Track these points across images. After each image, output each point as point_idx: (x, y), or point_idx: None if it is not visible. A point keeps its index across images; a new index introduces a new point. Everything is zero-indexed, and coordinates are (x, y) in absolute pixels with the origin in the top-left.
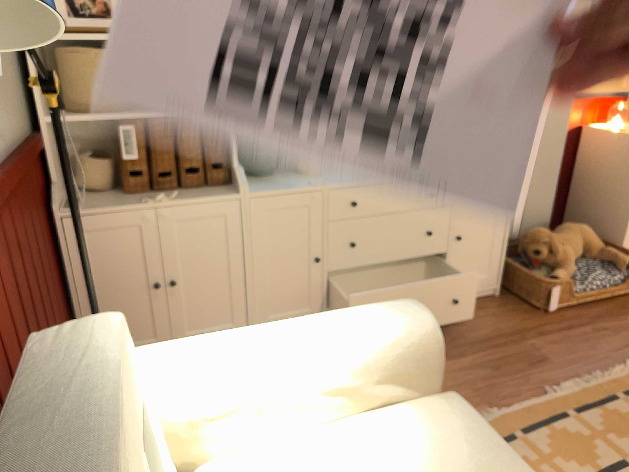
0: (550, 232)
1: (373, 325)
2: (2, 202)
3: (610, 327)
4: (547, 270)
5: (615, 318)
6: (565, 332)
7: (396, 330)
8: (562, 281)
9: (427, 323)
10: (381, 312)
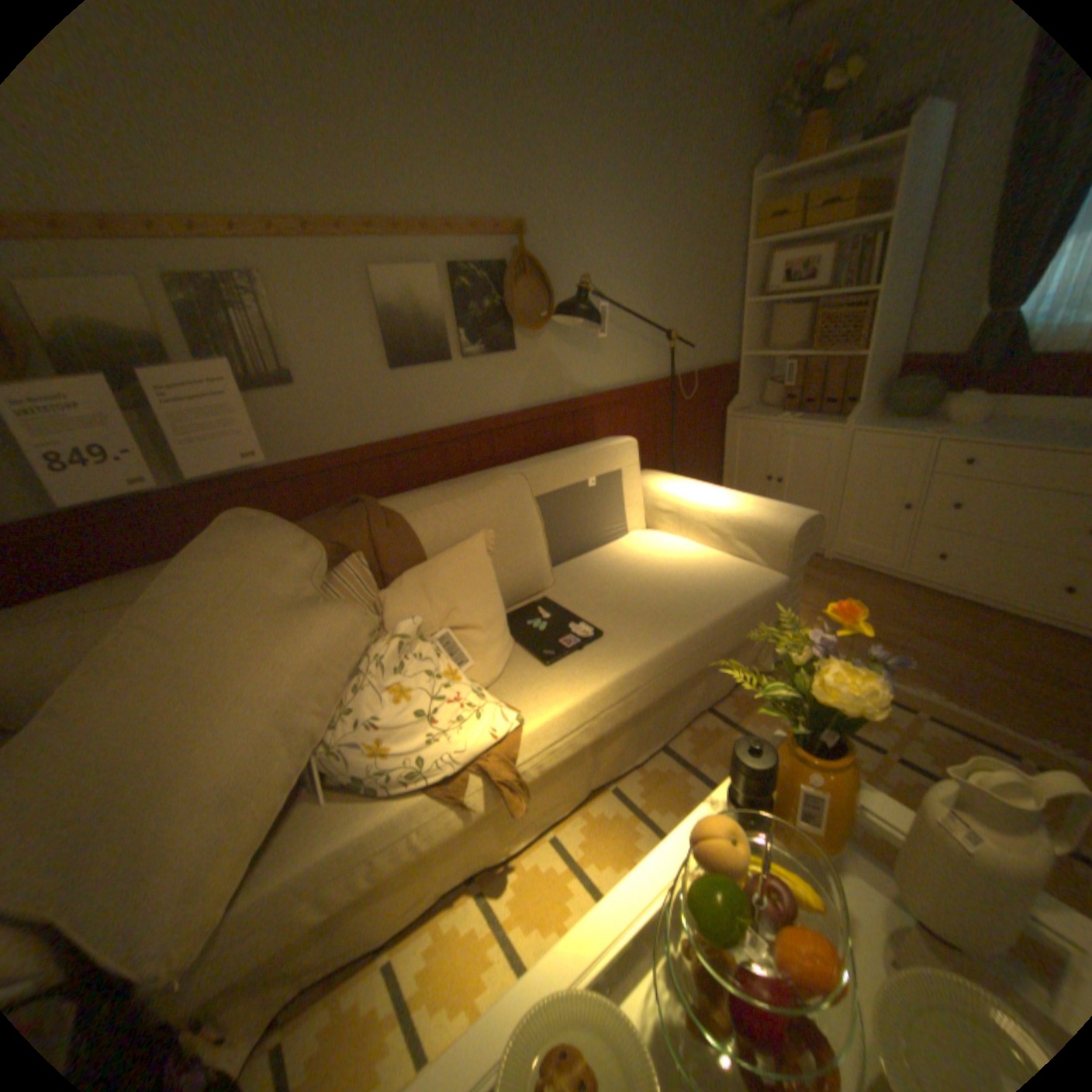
0: None
1: (765, 509)
2: (667, 394)
3: None
4: None
5: None
6: None
7: (772, 517)
8: None
9: (798, 523)
10: (784, 507)
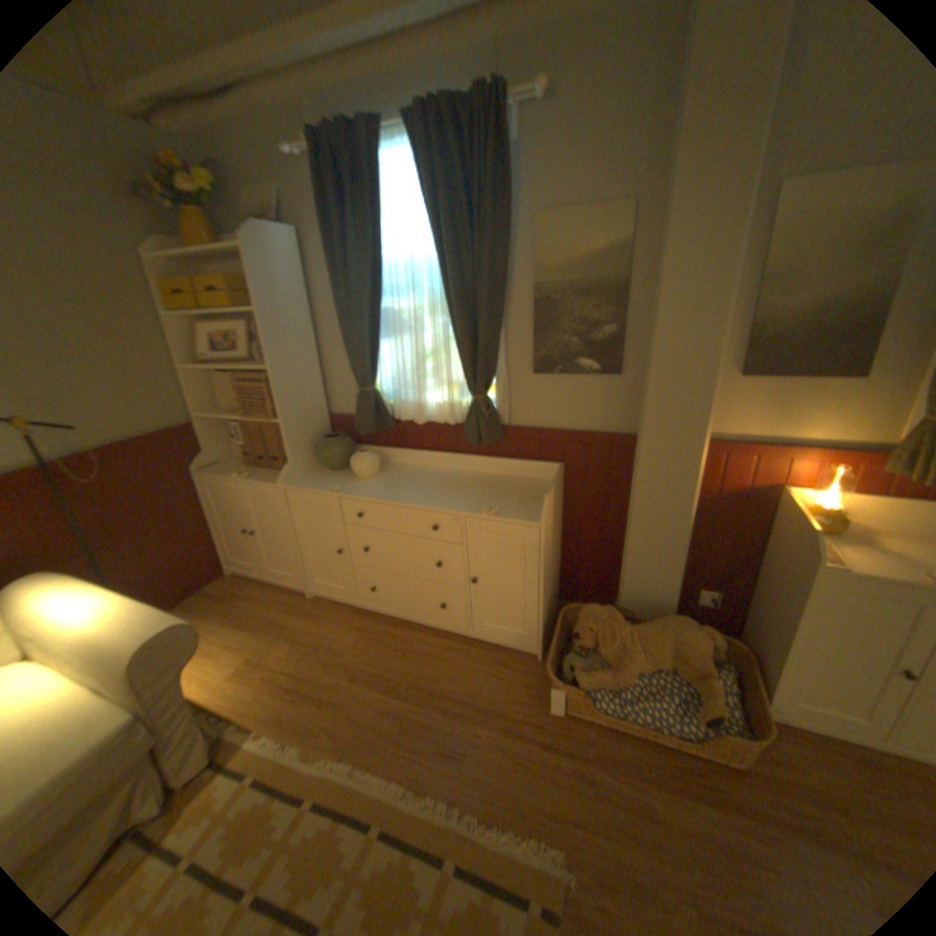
0: (614, 619)
1: (111, 632)
2: (72, 473)
3: (602, 785)
4: (593, 663)
5: (632, 780)
6: (534, 749)
7: (111, 645)
8: (587, 687)
9: (131, 651)
10: (136, 624)
